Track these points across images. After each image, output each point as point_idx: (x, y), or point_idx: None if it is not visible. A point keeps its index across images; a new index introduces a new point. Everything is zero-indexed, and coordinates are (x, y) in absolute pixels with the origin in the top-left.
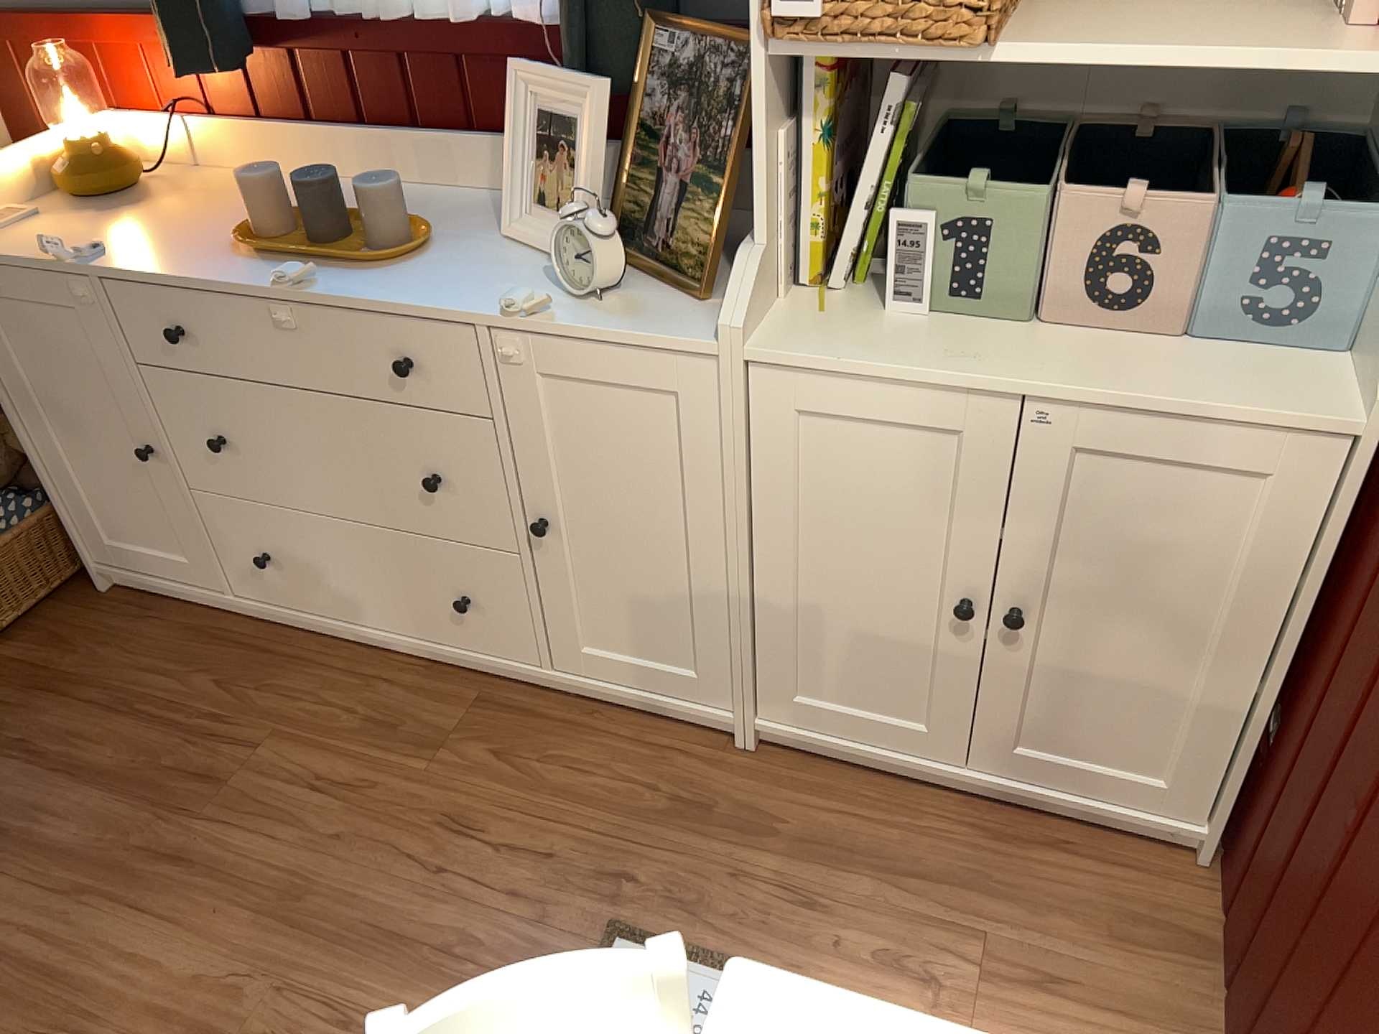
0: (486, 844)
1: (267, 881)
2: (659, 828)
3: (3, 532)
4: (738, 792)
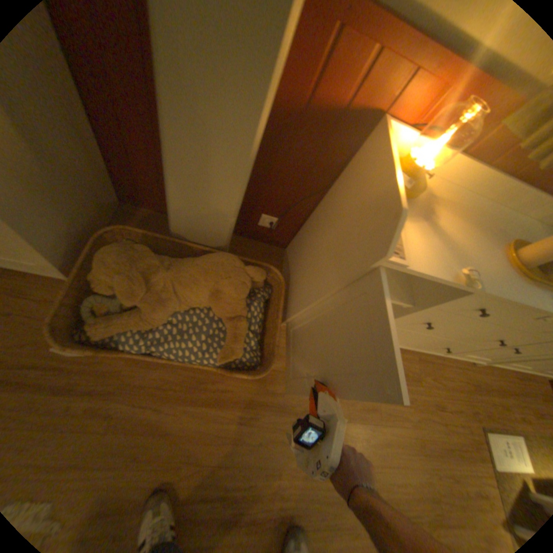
0: (450, 415)
1: (413, 448)
2: (476, 398)
3: (255, 325)
4: (482, 381)
